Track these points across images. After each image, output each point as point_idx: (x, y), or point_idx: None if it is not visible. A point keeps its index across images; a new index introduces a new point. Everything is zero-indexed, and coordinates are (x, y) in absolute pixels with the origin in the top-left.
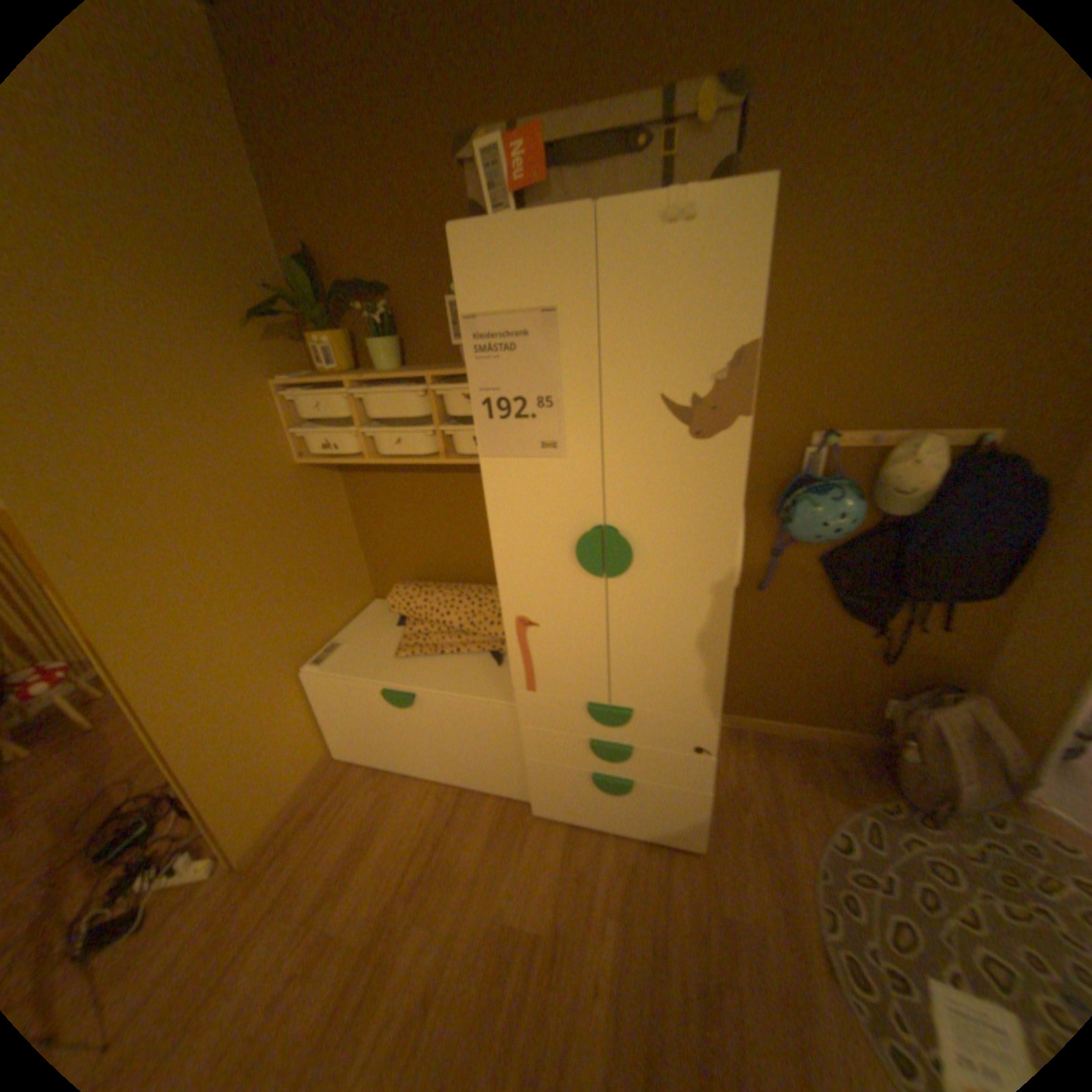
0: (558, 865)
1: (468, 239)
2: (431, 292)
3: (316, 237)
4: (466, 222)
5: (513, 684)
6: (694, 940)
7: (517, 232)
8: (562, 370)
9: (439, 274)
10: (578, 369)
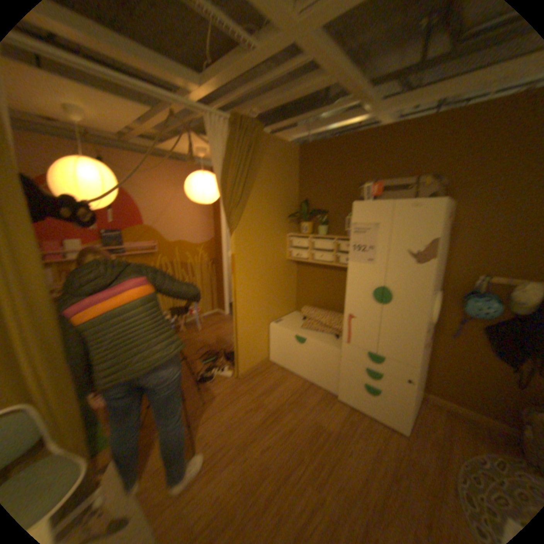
0: (344, 416)
1: (358, 205)
2: (341, 214)
3: (311, 196)
4: (358, 201)
5: (342, 339)
6: (395, 459)
7: (372, 205)
8: (378, 239)
9: (345, 209)
10: (383, 239)
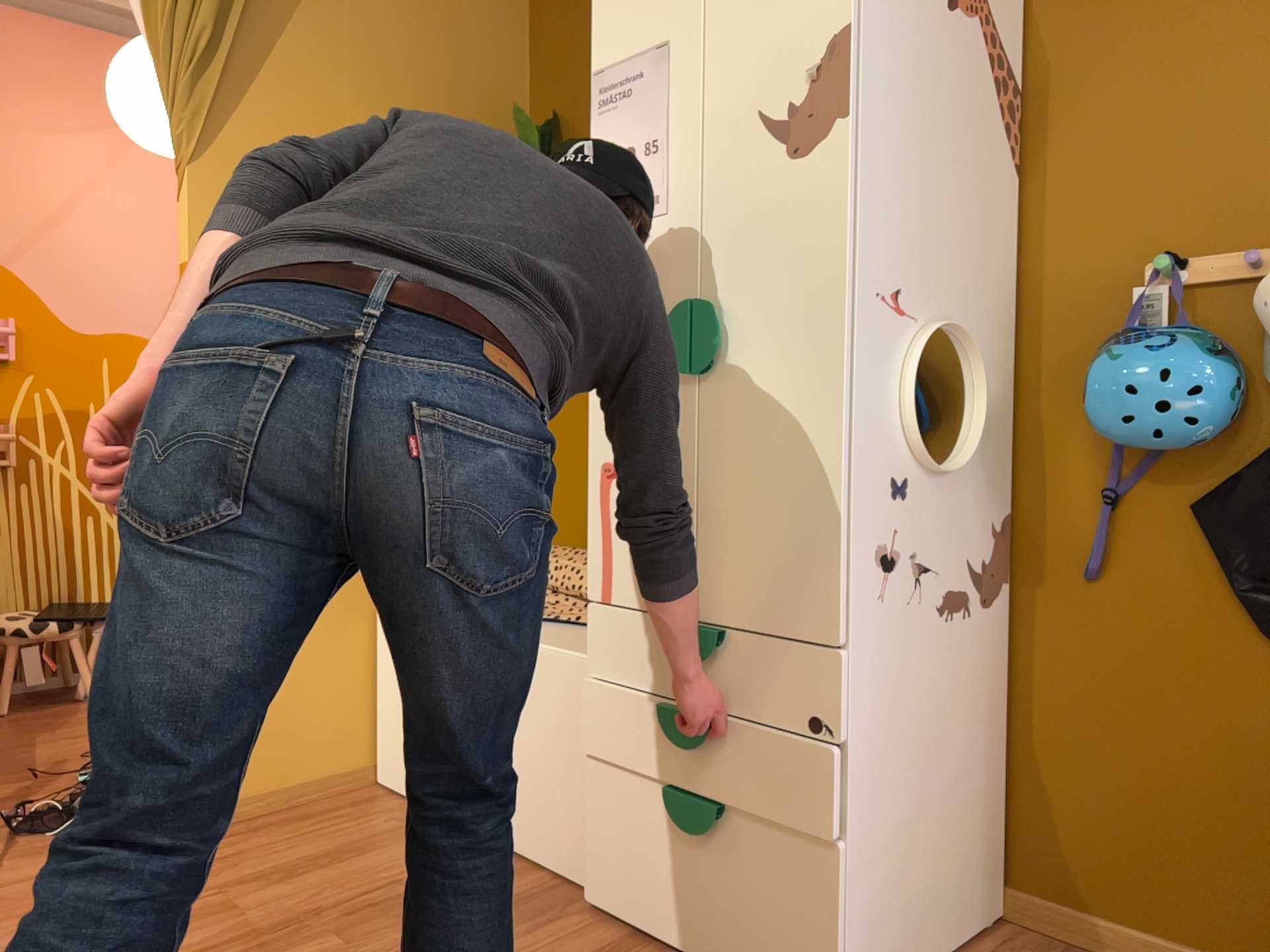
0: None
1: None
2: None
3: (568, 104)
4: None
5: (587, 591)
6: None
7: None
8: (670, 107)
9: None
10: (684, 102)
